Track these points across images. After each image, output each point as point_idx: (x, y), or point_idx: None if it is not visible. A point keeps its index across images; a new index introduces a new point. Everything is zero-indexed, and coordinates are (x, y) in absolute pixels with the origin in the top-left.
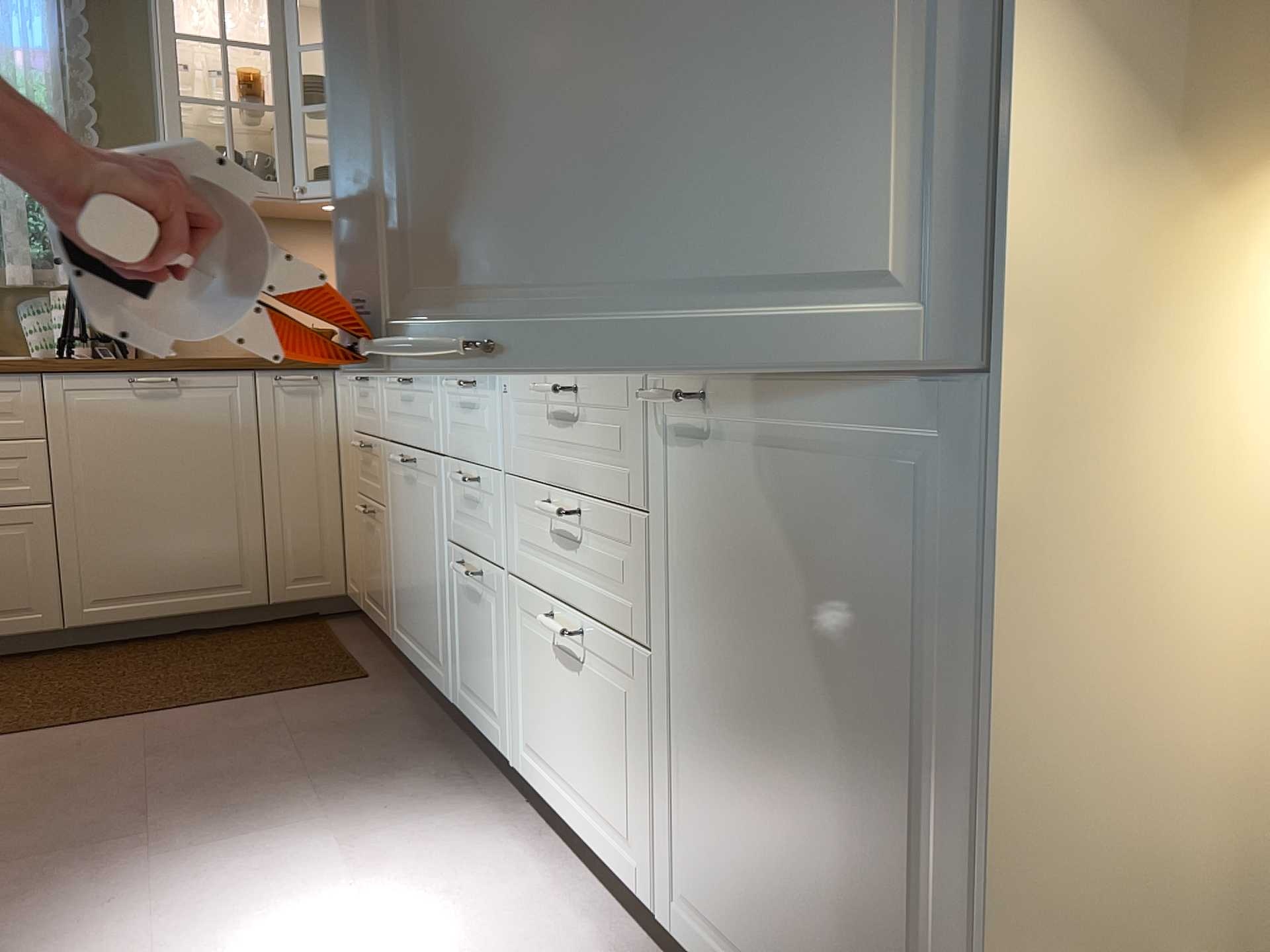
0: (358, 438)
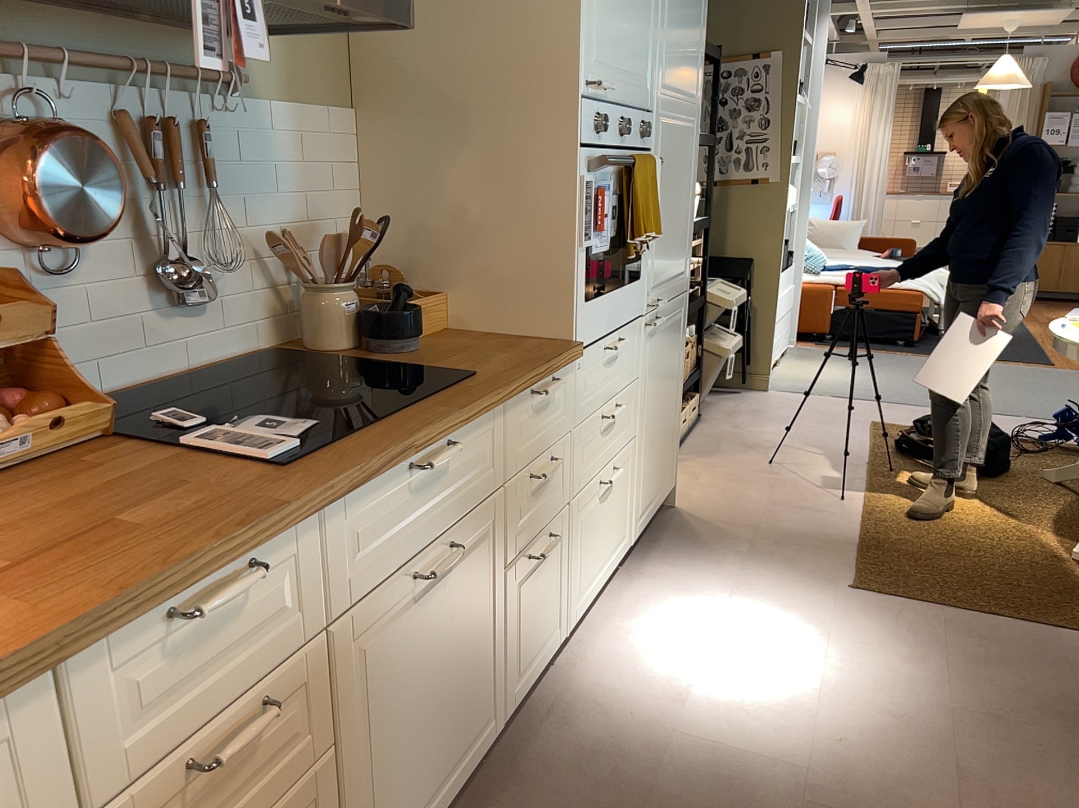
0: (136, 798)
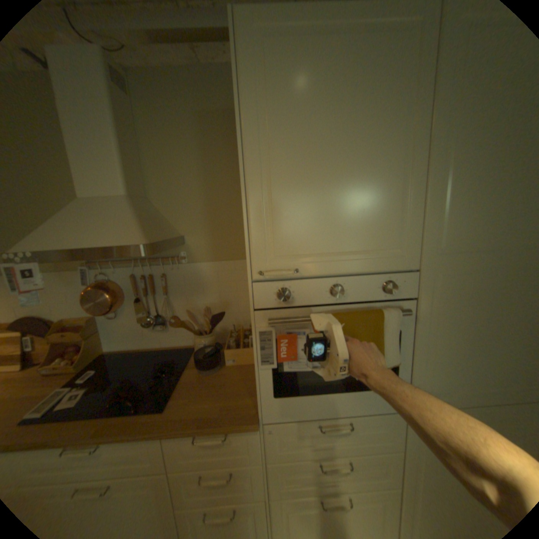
0: None
